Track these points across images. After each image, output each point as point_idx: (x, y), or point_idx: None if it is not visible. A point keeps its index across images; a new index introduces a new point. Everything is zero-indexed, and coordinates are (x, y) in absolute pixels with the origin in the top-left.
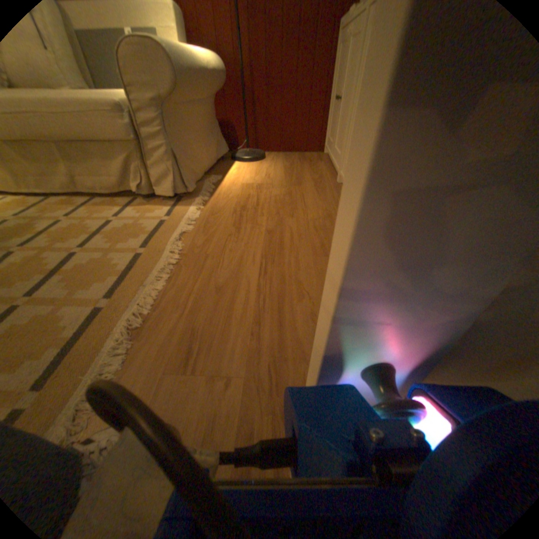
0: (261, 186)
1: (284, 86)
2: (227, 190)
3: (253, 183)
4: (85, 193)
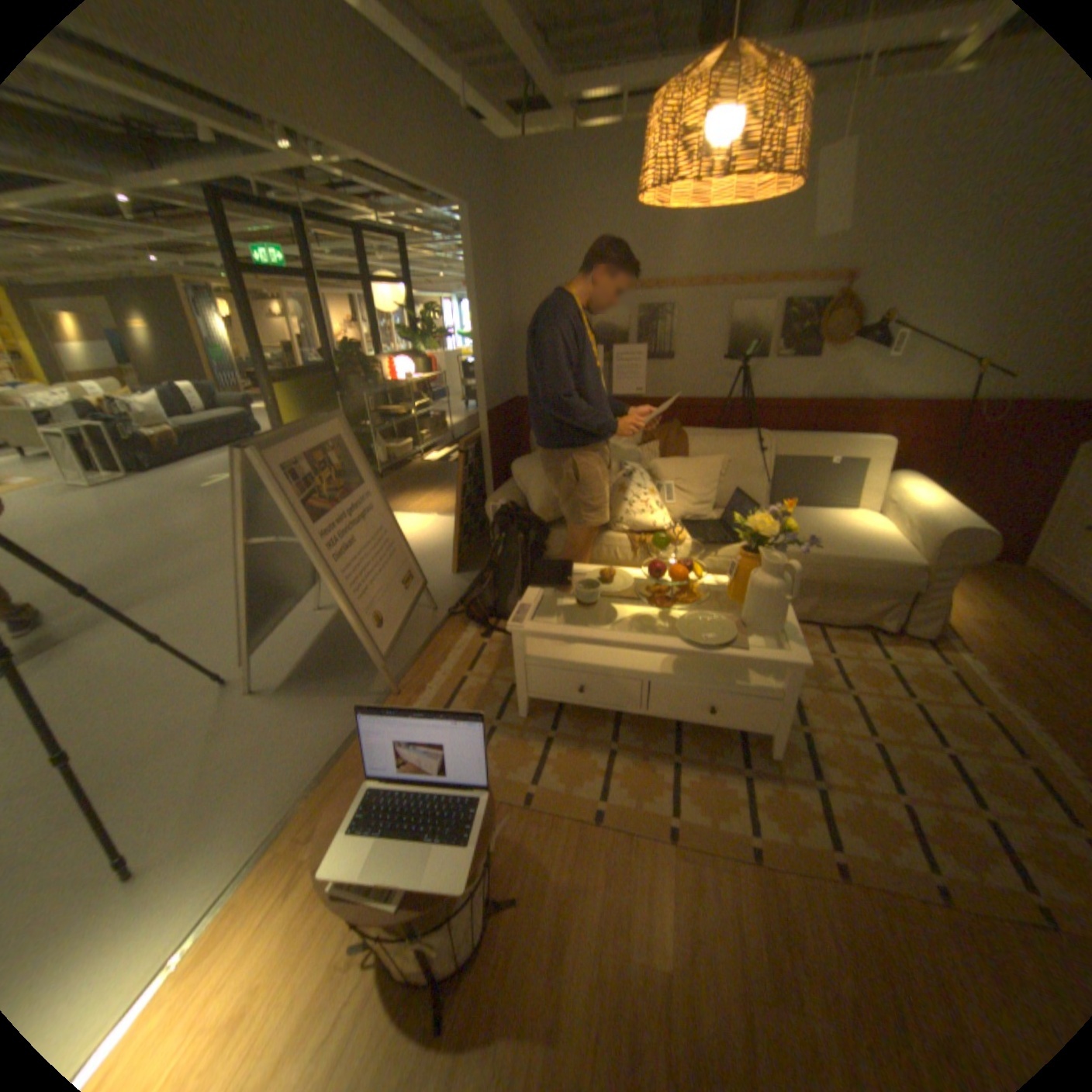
0: (1005, 627)
1: (983, 496)
2: (966, 629)
3: (989, 621)
4: (817, 623)
